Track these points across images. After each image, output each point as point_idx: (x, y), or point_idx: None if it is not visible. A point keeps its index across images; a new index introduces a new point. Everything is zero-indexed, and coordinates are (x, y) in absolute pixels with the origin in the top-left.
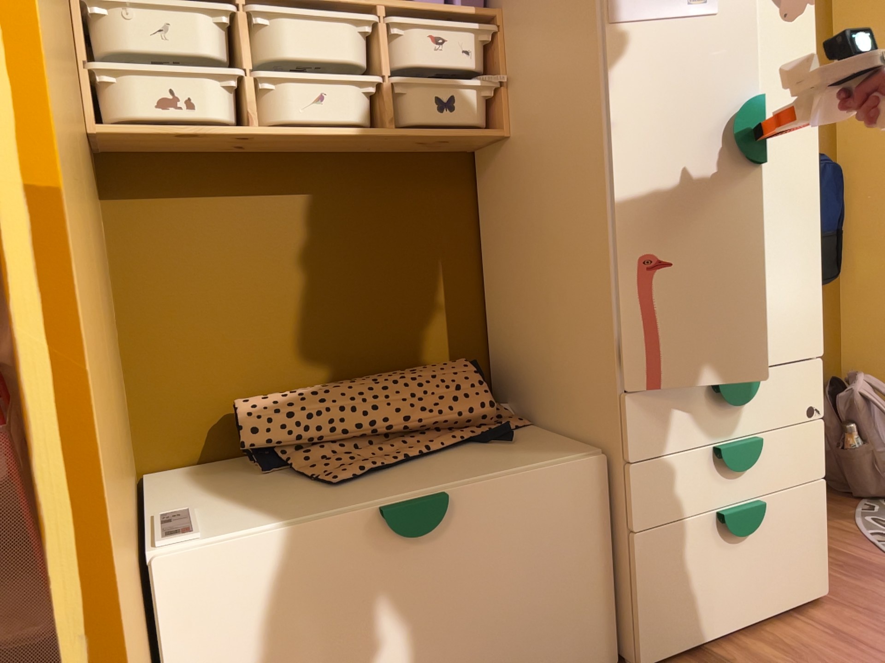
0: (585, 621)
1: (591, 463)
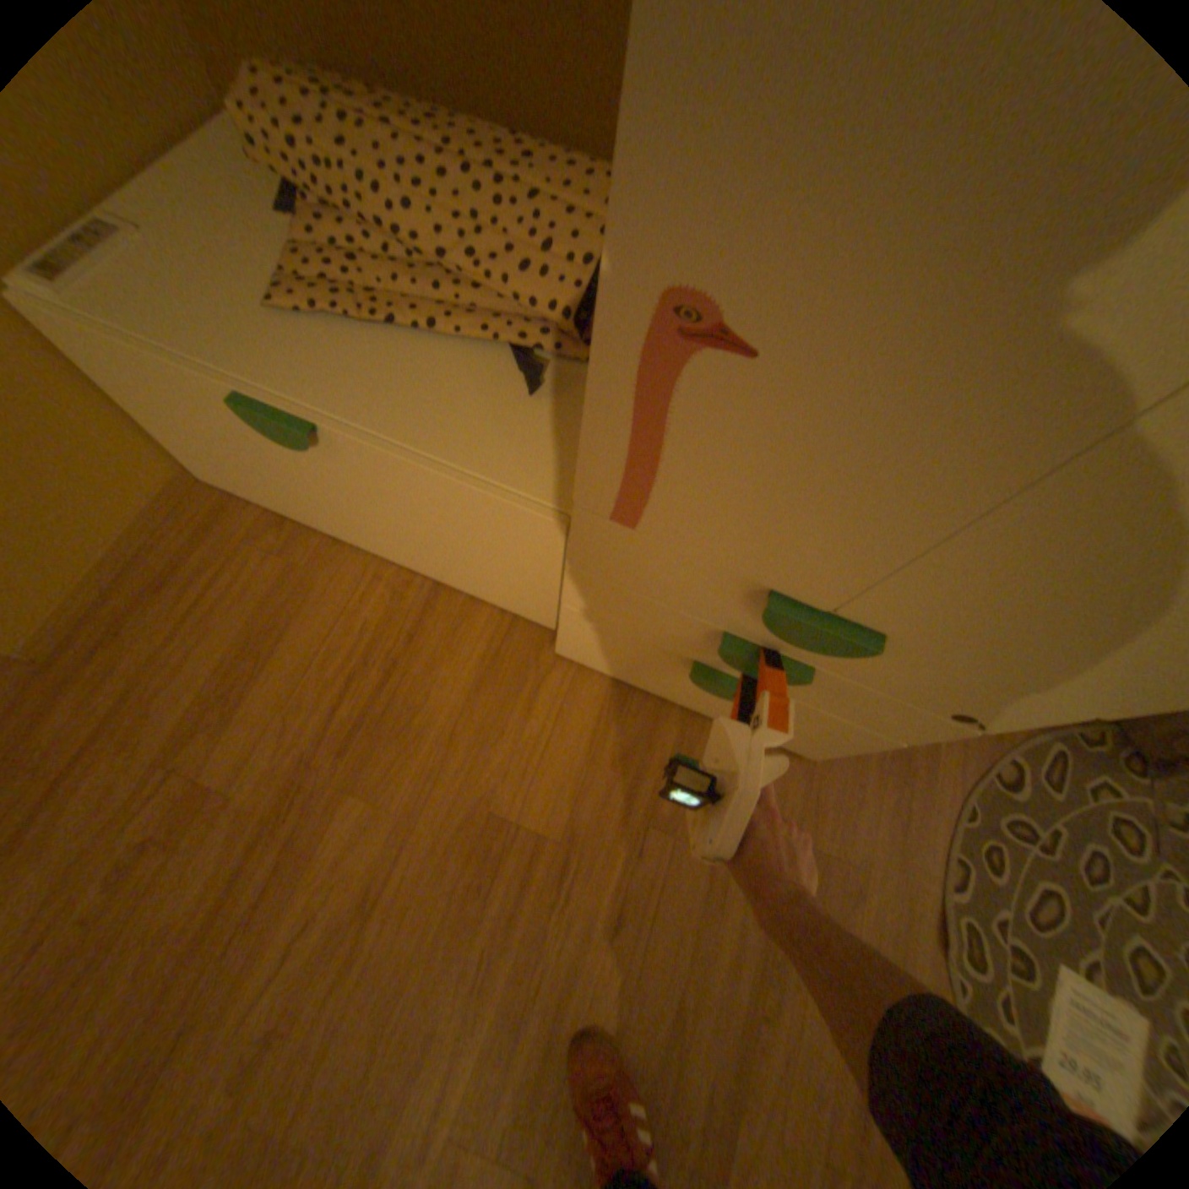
0: (520, 596)
1: (538, 517)
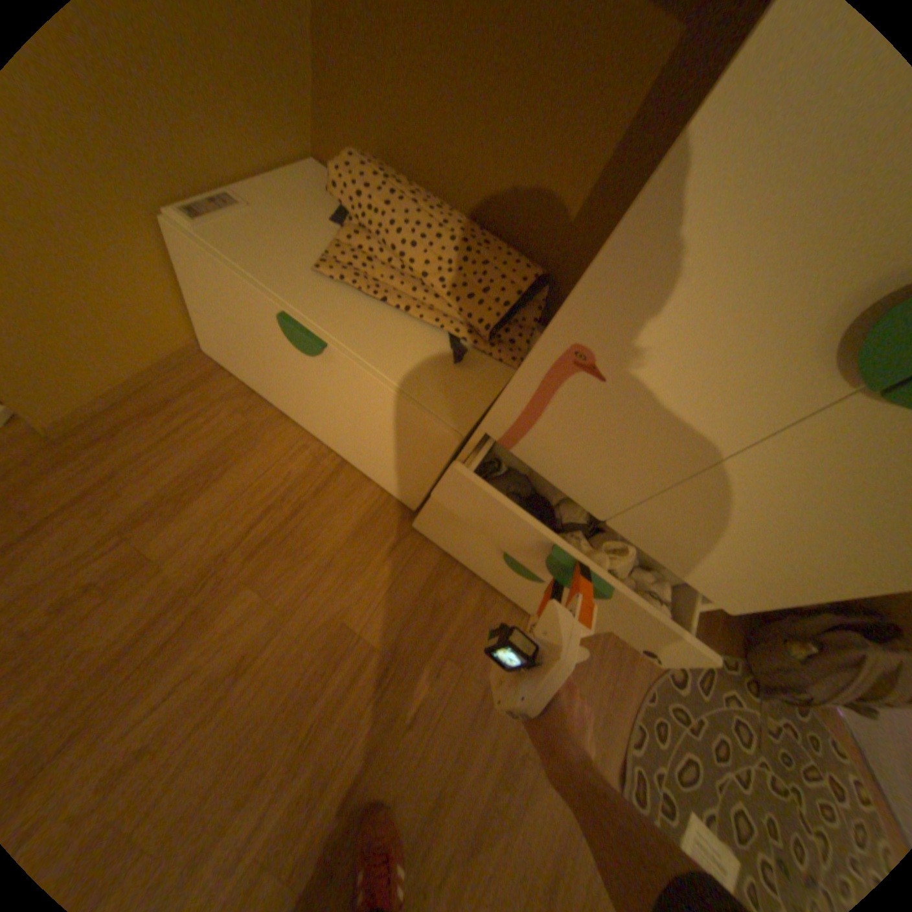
0: (402, 481)
1: (444, 432)
